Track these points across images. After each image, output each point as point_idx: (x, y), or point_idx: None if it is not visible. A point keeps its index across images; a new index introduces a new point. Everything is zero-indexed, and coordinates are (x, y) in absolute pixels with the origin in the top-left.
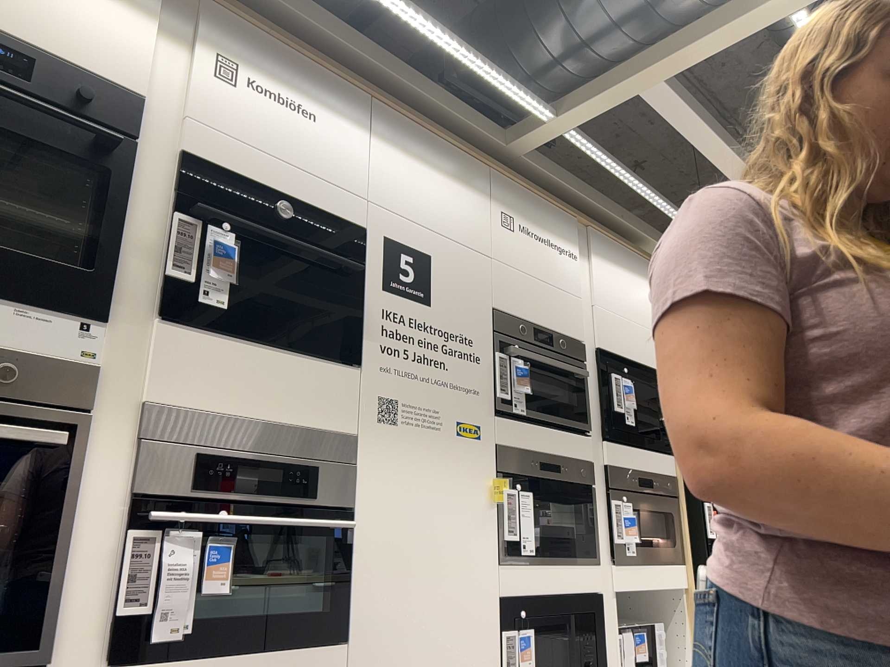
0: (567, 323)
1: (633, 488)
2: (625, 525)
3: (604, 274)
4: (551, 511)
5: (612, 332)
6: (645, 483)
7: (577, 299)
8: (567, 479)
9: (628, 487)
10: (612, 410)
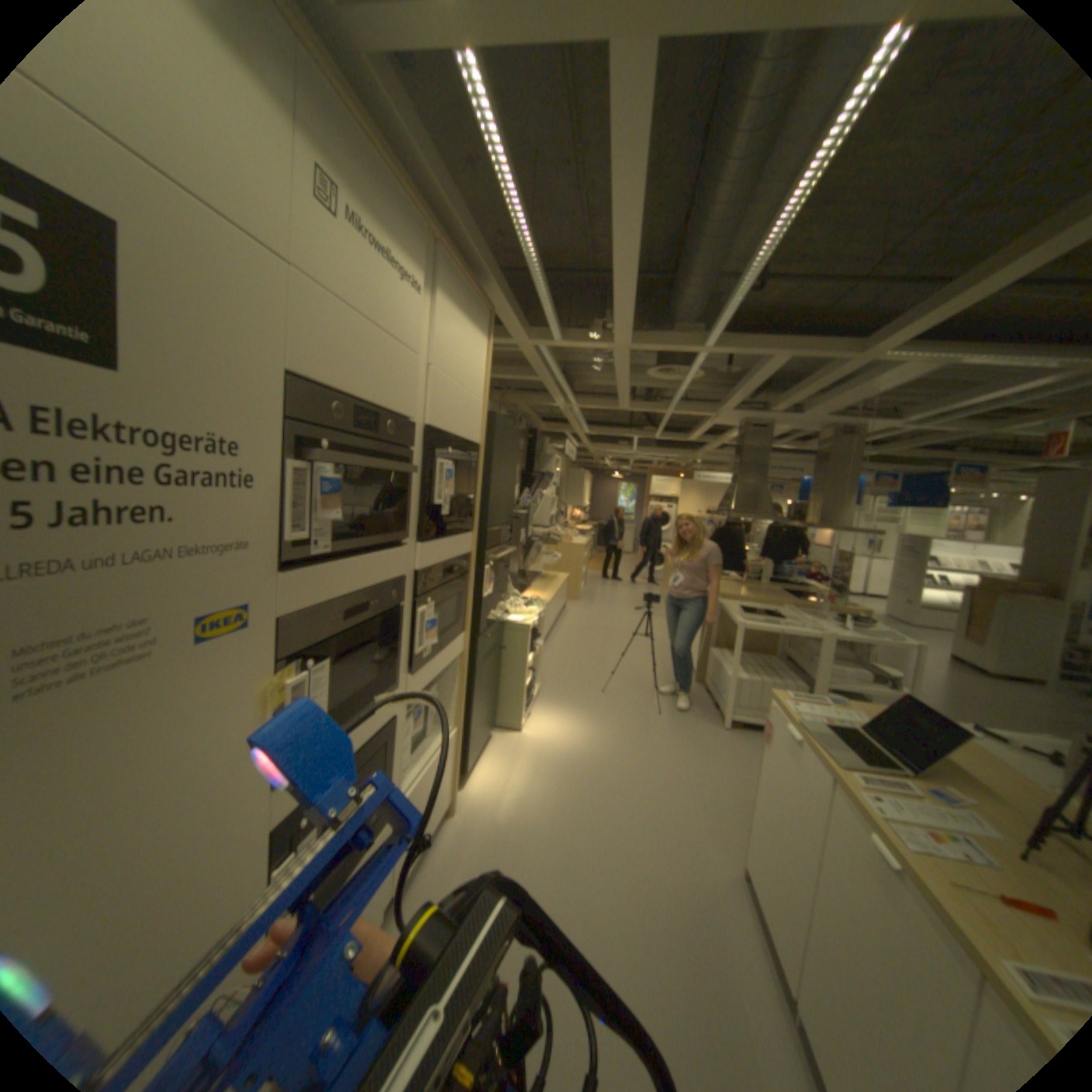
0: (406, 395)
1: (443, 585)
2: (432, 636)
3: (454, 320)
4: (358, 667)
5: (451, 403)
6: (453, 573)
7: (421, 355)
8: (380, 611)
9: (438, 585)
10: (437, 504)
